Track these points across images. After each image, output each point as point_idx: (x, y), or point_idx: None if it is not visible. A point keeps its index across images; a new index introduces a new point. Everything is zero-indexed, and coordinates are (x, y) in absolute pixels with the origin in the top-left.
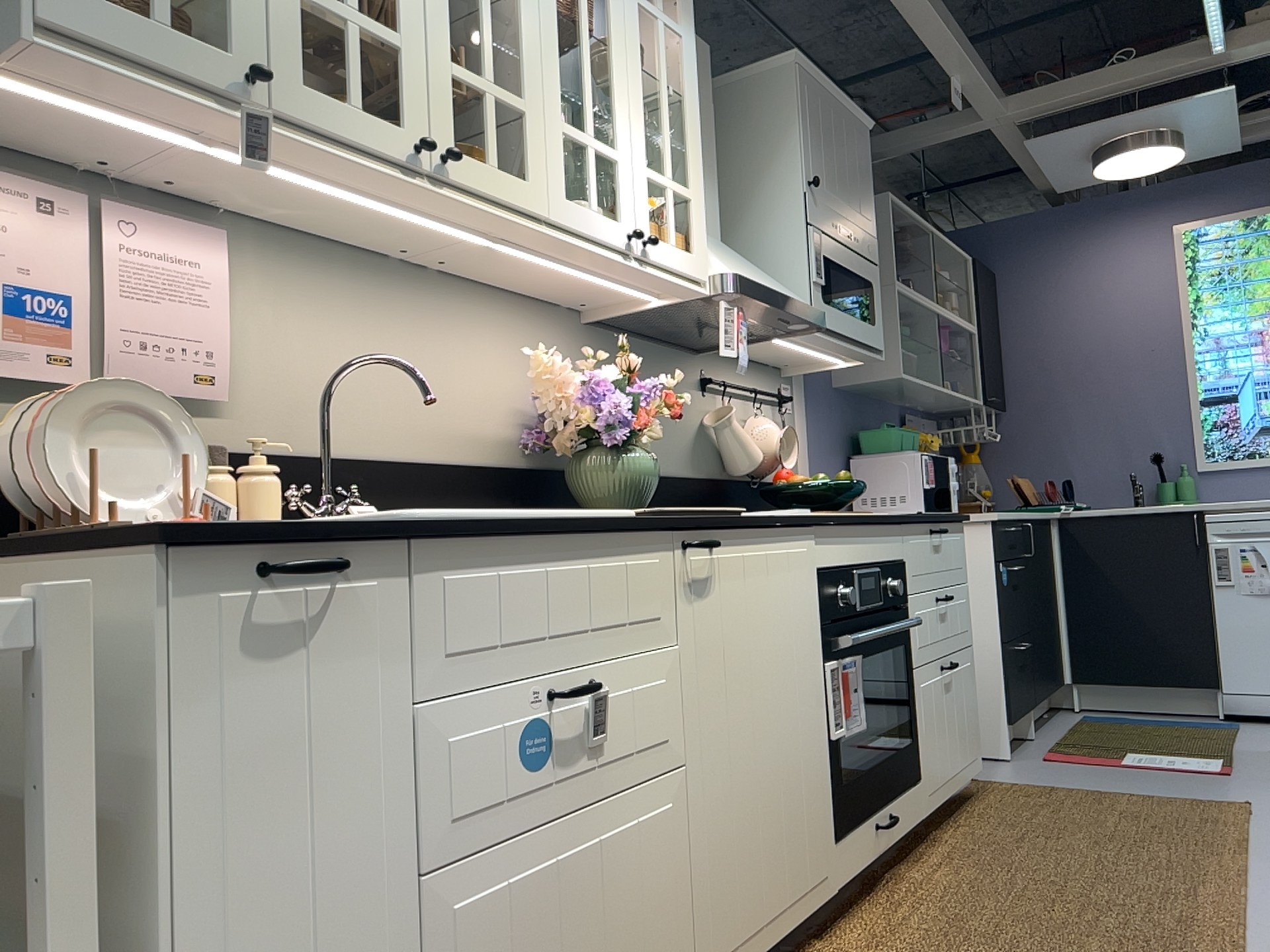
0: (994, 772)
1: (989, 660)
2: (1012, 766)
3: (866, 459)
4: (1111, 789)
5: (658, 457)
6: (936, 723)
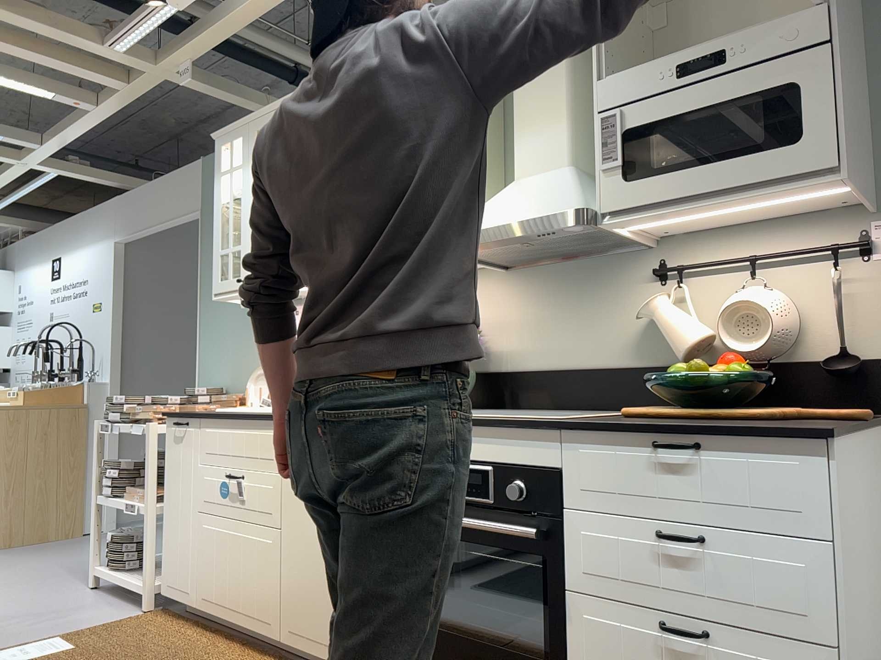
0: None
1: None
2: None
3: None
4: None
5: (581, 354)
6: None
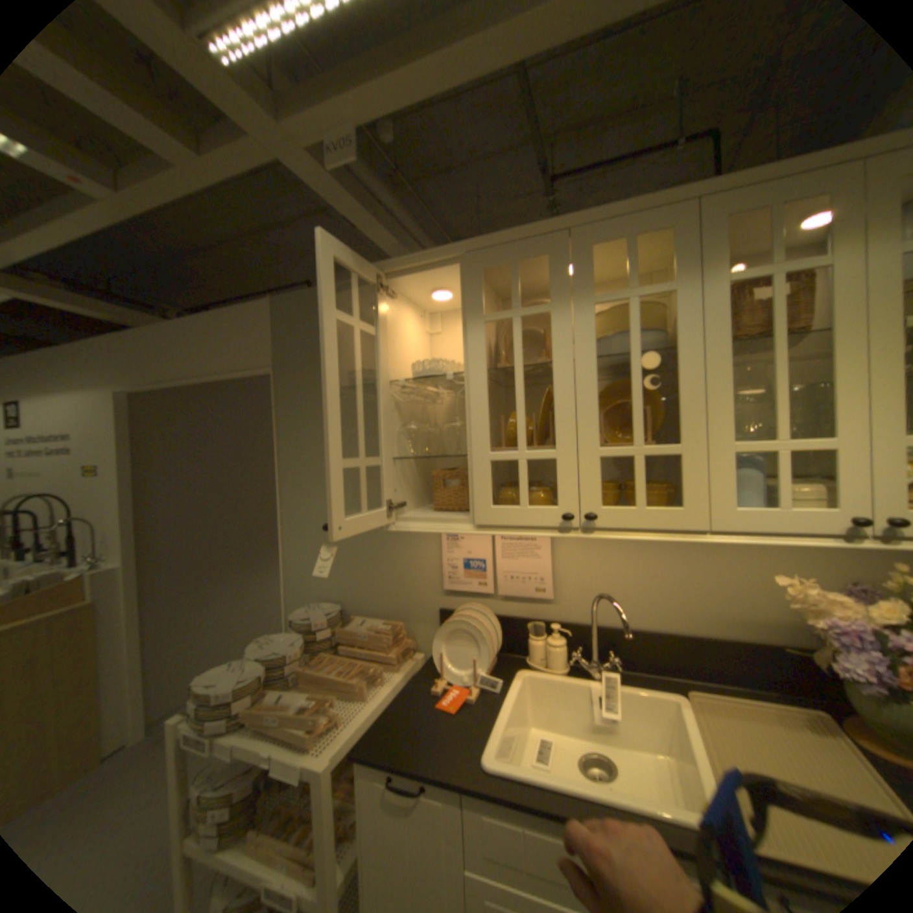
0: None
1: None
2: None
3: None
4: None
5: None
6: None
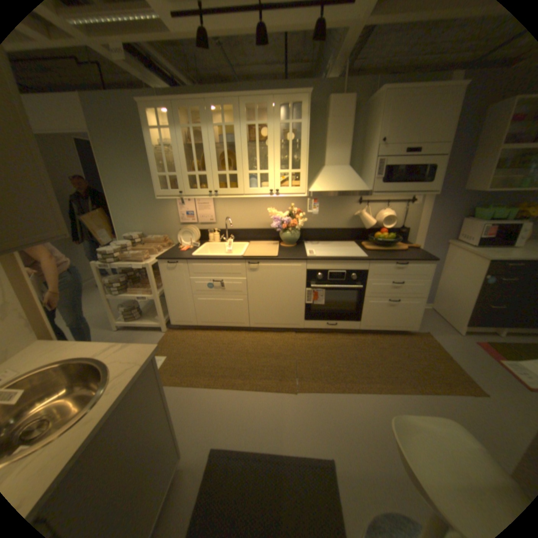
0: (444, 336)
1: (470, 305)
2: (457, 338)
3: (471, 219)
4: (458, 362)
5: (331, 224)
6: (377, 312)
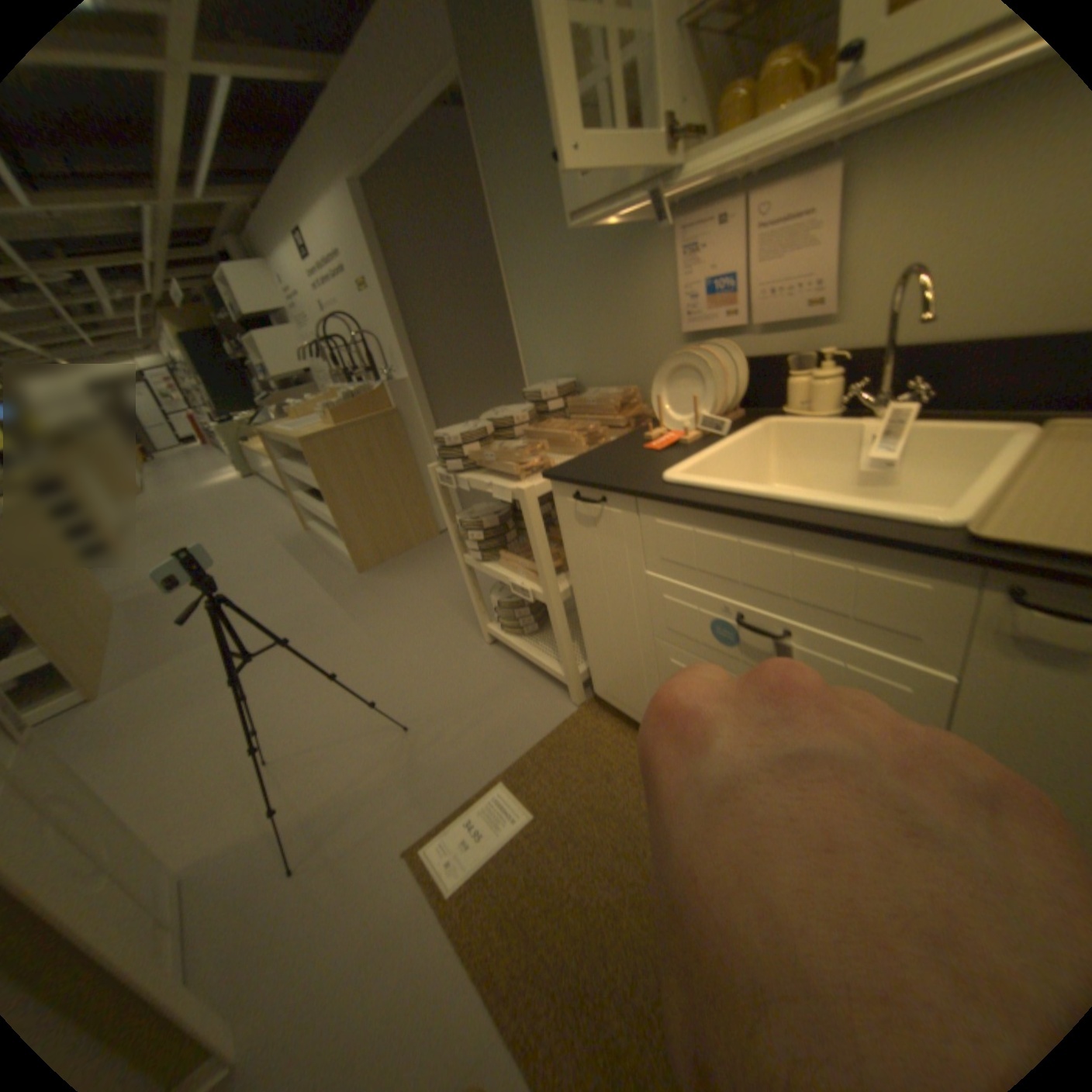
0: None
1: None
2: None
3: None
4: None
5: None
6: None
